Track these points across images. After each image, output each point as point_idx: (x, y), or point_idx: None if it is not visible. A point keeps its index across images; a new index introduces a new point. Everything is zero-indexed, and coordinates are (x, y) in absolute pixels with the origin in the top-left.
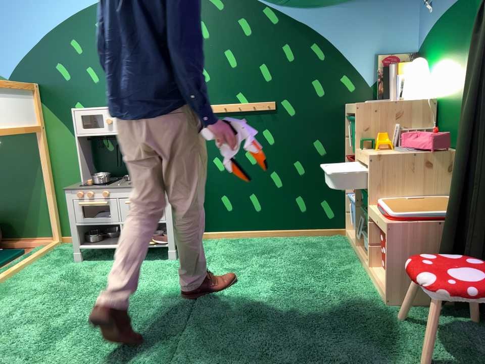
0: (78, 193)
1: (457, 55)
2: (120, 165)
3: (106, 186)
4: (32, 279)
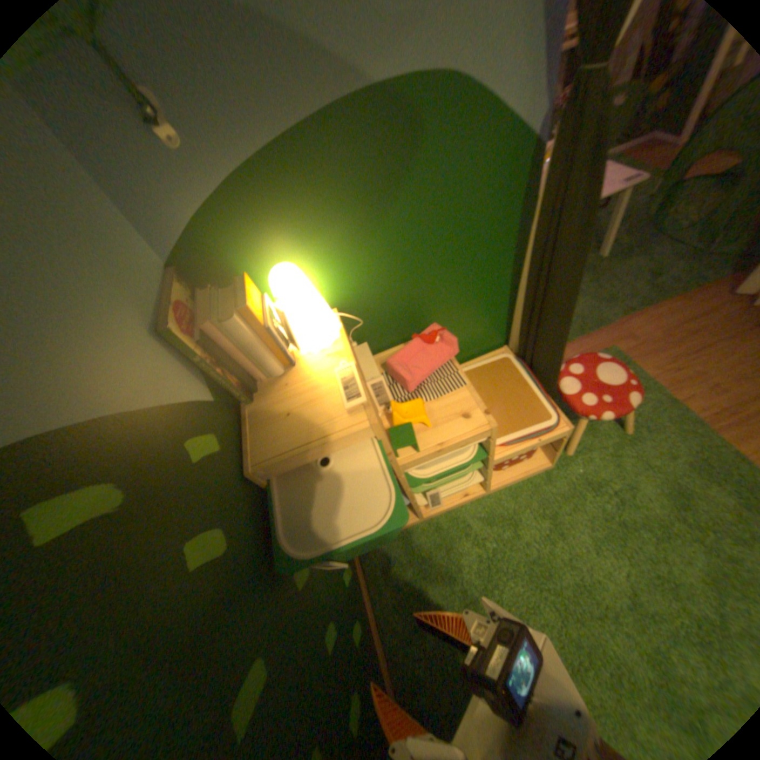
0: None
1: (372, 220)
2: None
3: None
4: None
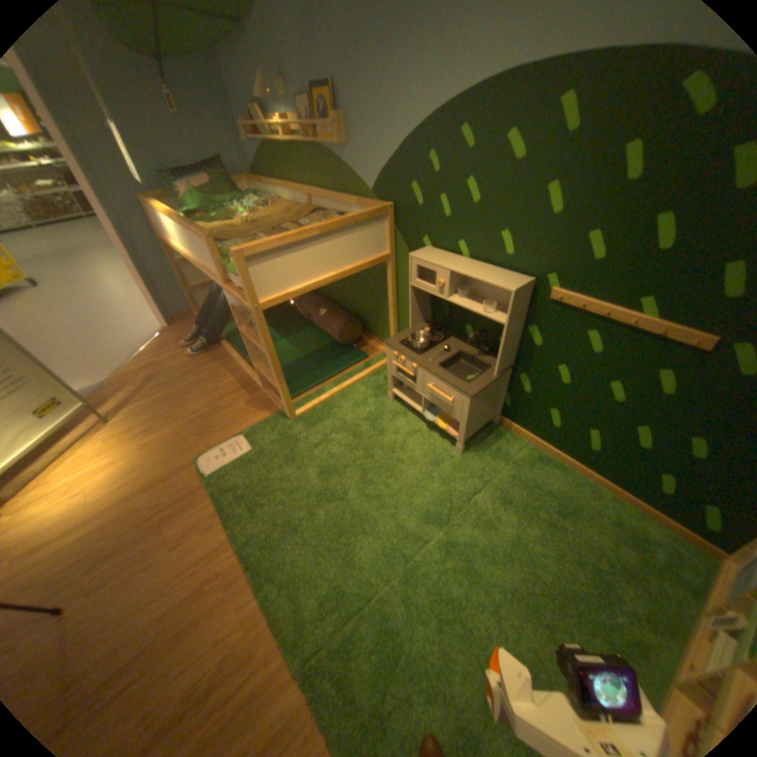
0: (393, 353)
1: None
2: (450, 324)
3: (416, 360)
4: (351, 405)
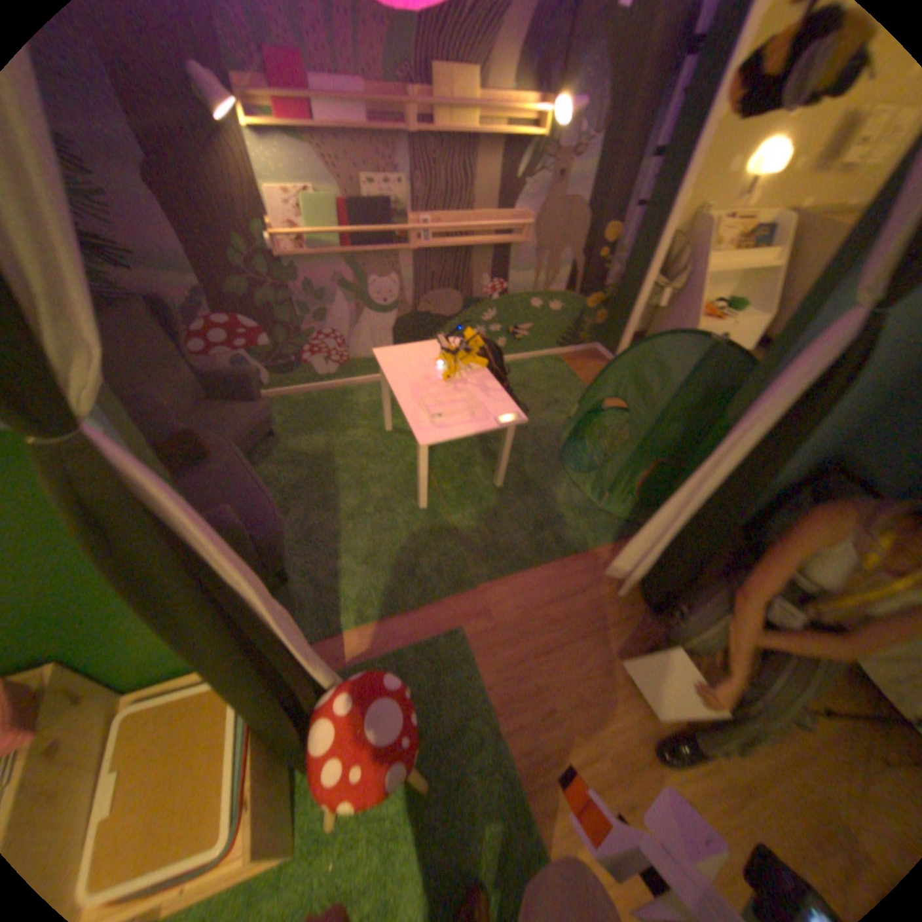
0: None
1: None
2: None
3: None
4: None
